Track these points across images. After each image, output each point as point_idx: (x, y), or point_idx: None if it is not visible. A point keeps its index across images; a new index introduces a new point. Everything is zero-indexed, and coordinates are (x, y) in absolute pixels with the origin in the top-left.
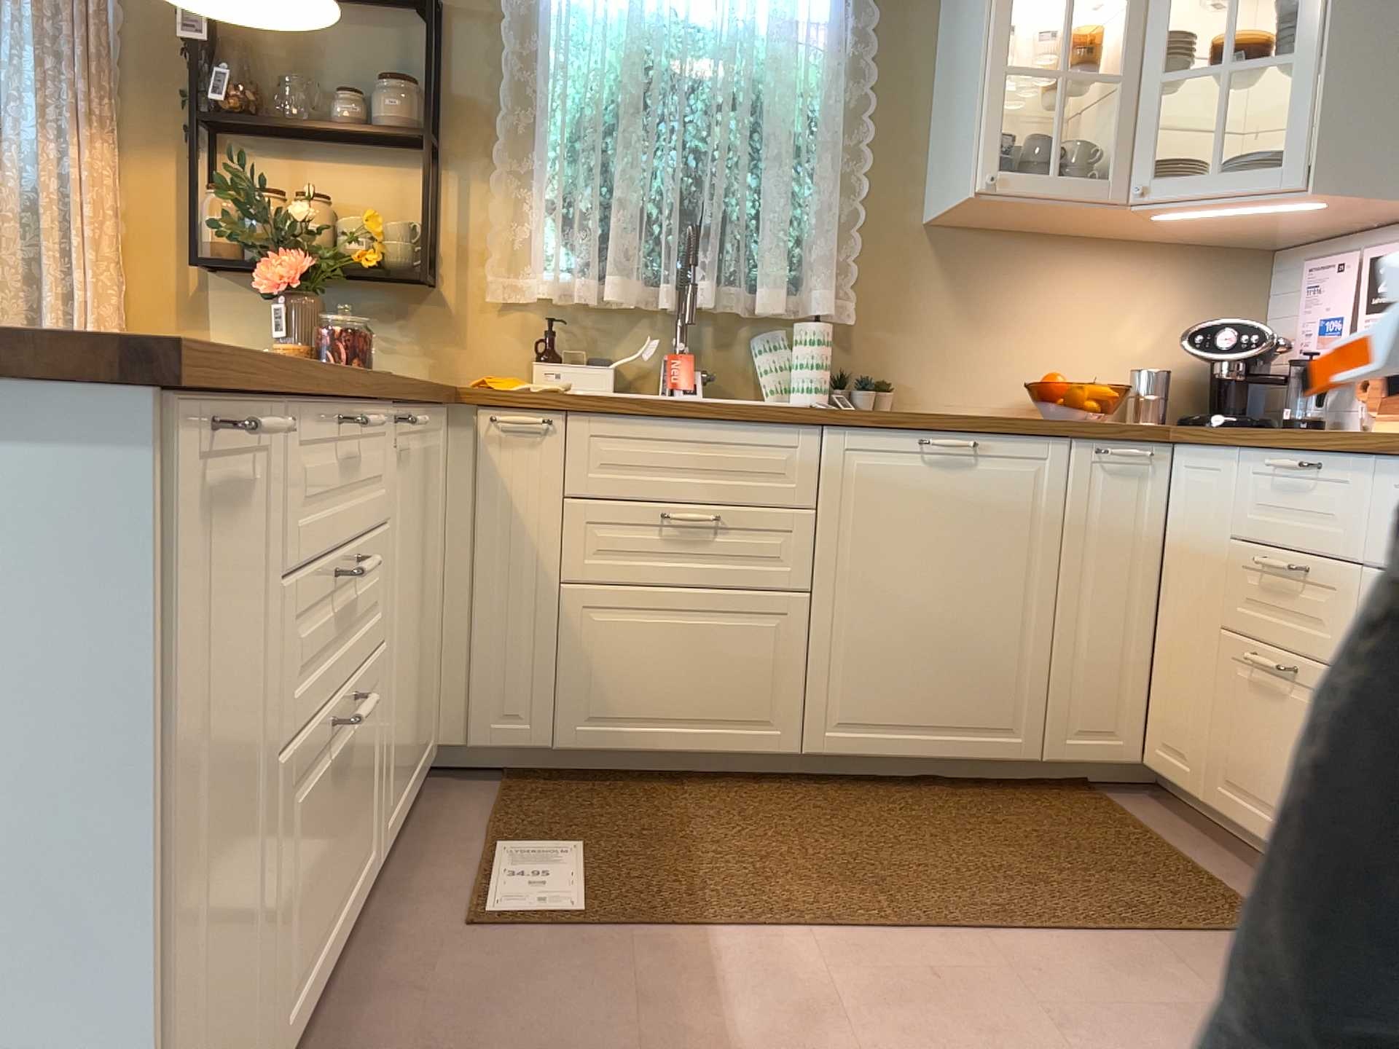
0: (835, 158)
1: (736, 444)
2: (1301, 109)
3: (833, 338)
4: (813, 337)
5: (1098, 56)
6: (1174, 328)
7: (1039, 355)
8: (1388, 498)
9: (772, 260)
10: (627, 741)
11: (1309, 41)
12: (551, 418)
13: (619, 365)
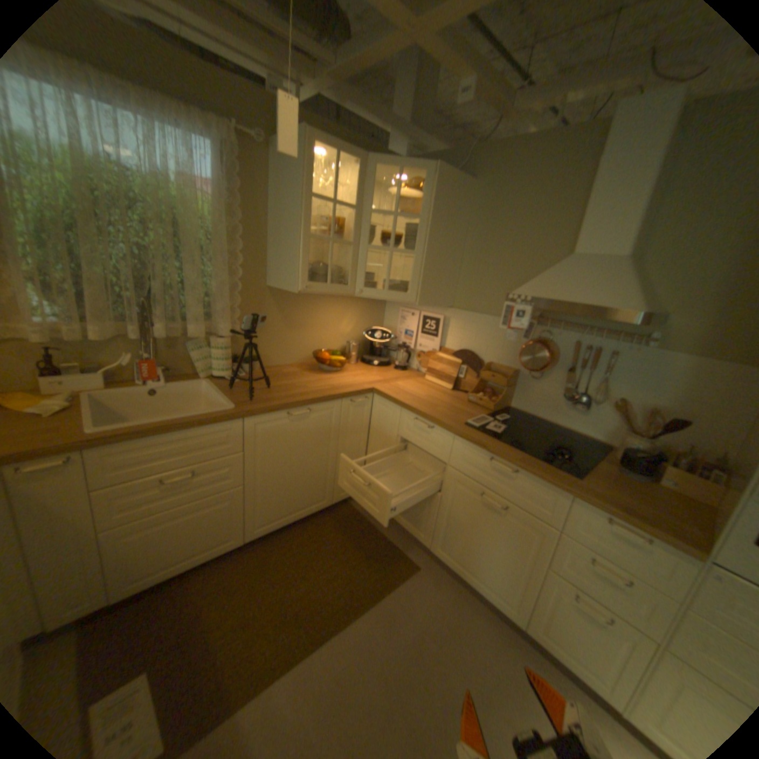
0: (222, 258)
1: (198, 438)
2: (415, 274)
3: (230, 347)
4: (220, 349)
5: (337, 224)
6: (357, 325)
7: (313, 339)
8: (457, 448)
9: (195, 314)
10: (155, 582)
11: (418, 249)
12: (70, 458)
13: (103, 367)
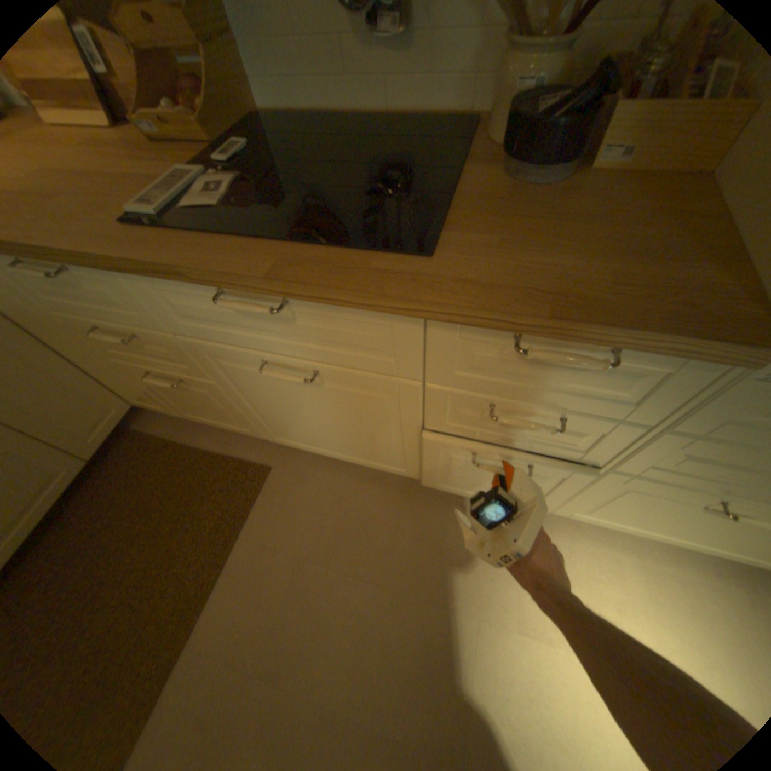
0: None
1: None
2: None
3: None
4: None
5: None
6: None
7: None
8: (150, 293)
9: None
10: None
11: None
12: None
13: None
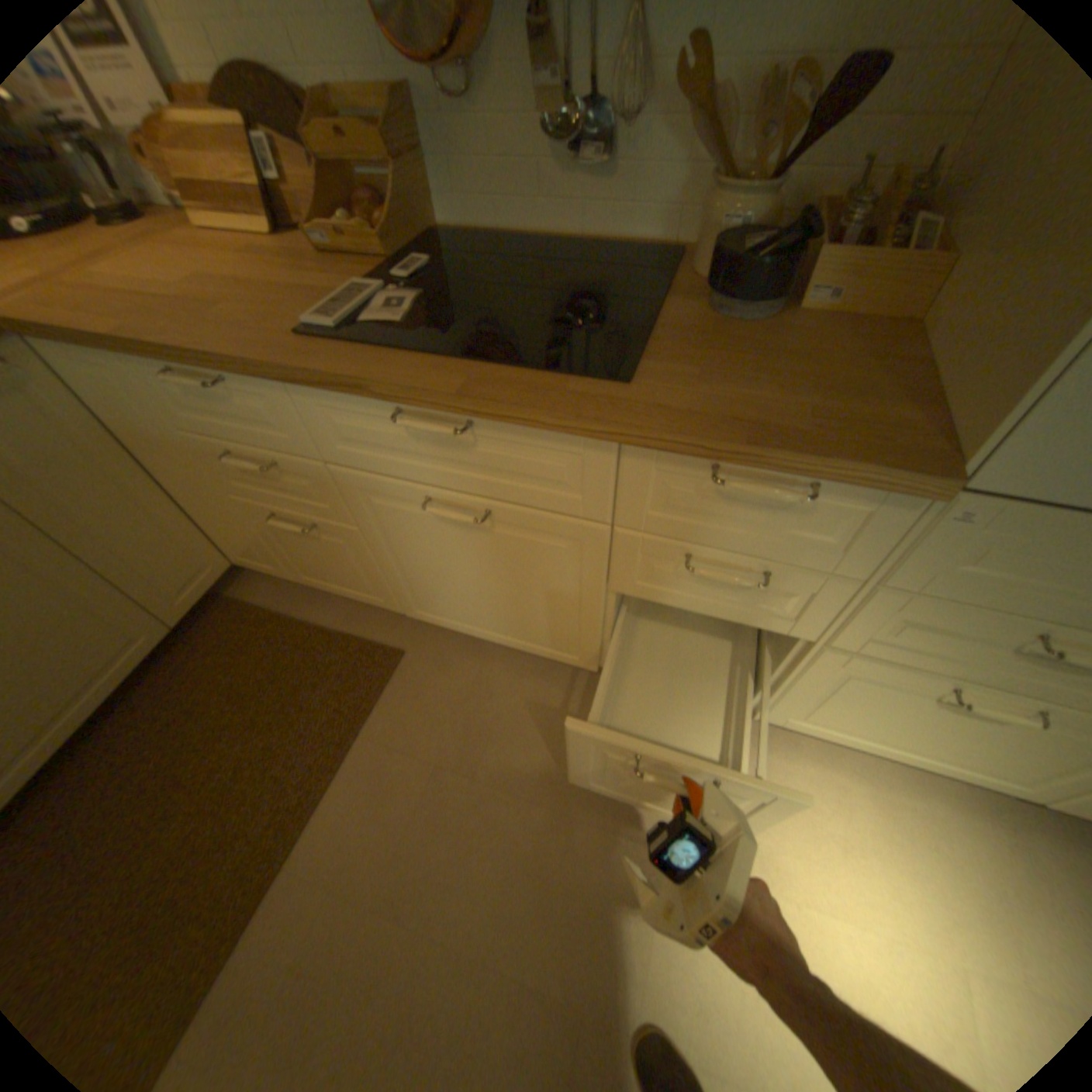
0: None
1: None
2: None
3: None
4: None
5: None
6: None
7: None
8: (312, 412)
9: None
10: None
11: None
12: None
13: None
